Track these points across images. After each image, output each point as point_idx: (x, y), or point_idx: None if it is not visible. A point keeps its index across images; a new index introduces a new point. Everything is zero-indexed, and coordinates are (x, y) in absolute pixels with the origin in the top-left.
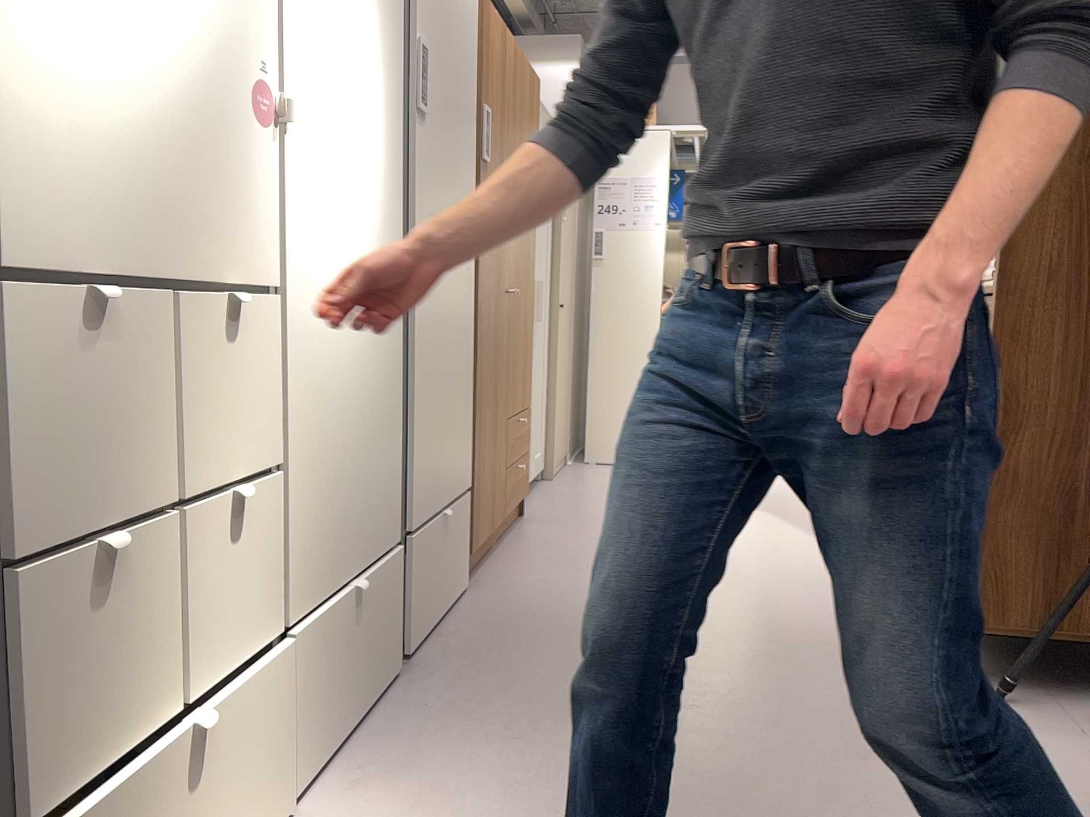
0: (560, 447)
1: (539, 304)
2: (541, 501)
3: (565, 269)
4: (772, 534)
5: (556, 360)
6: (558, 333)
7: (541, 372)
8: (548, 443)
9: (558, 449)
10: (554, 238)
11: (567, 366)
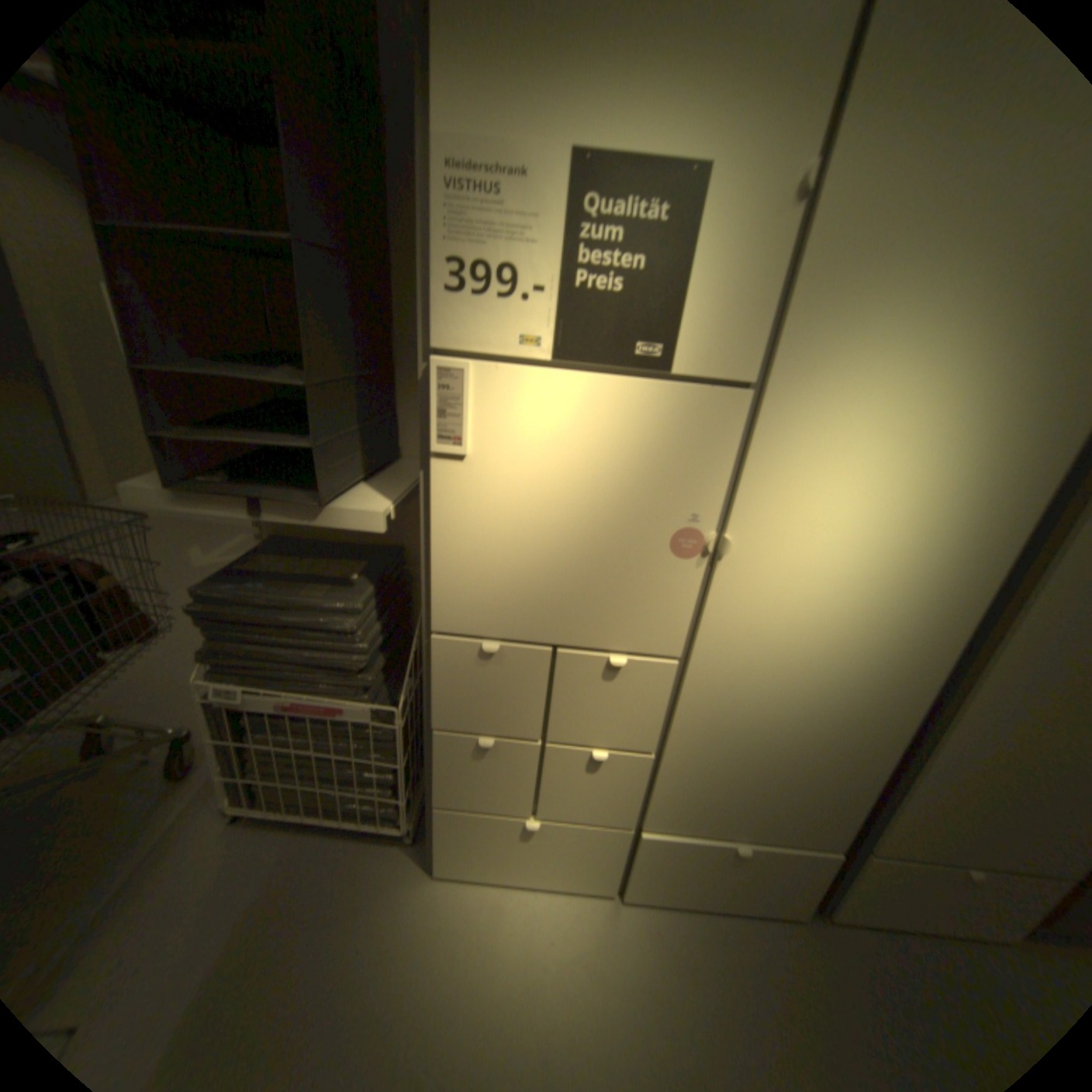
0: None
1: None
2: None
3: None
4: None
5: None
6: None
7: None
8: None
9: None
10: None
11: None
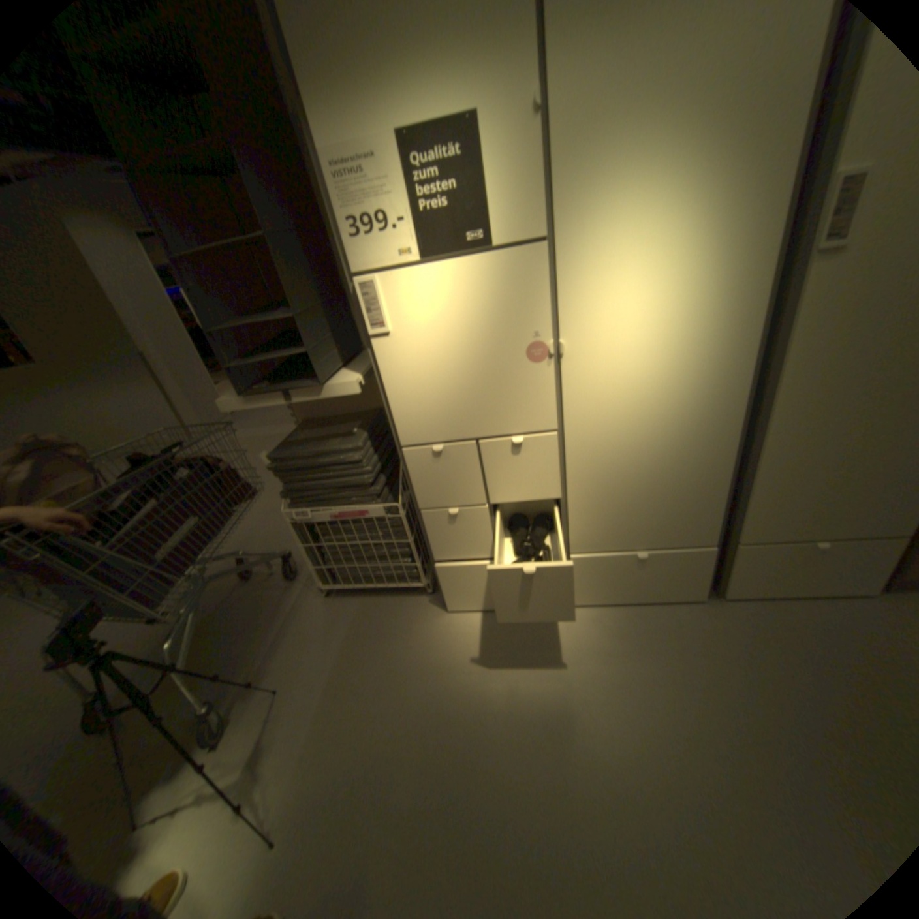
0: None
1: None
2: None
3: None
4: None
5: None
6: None
7: None
8: None
9: None
10: None
11: None
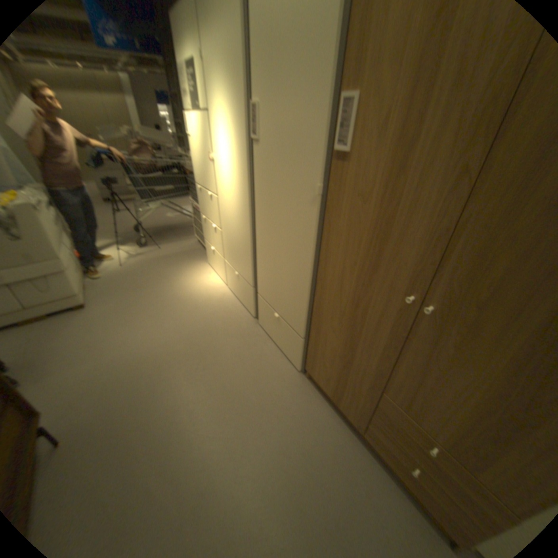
0: None
1: None
2: None
3: None
4: None
5: None
6: None
7: None
8: None
9: None
10: None
11: None
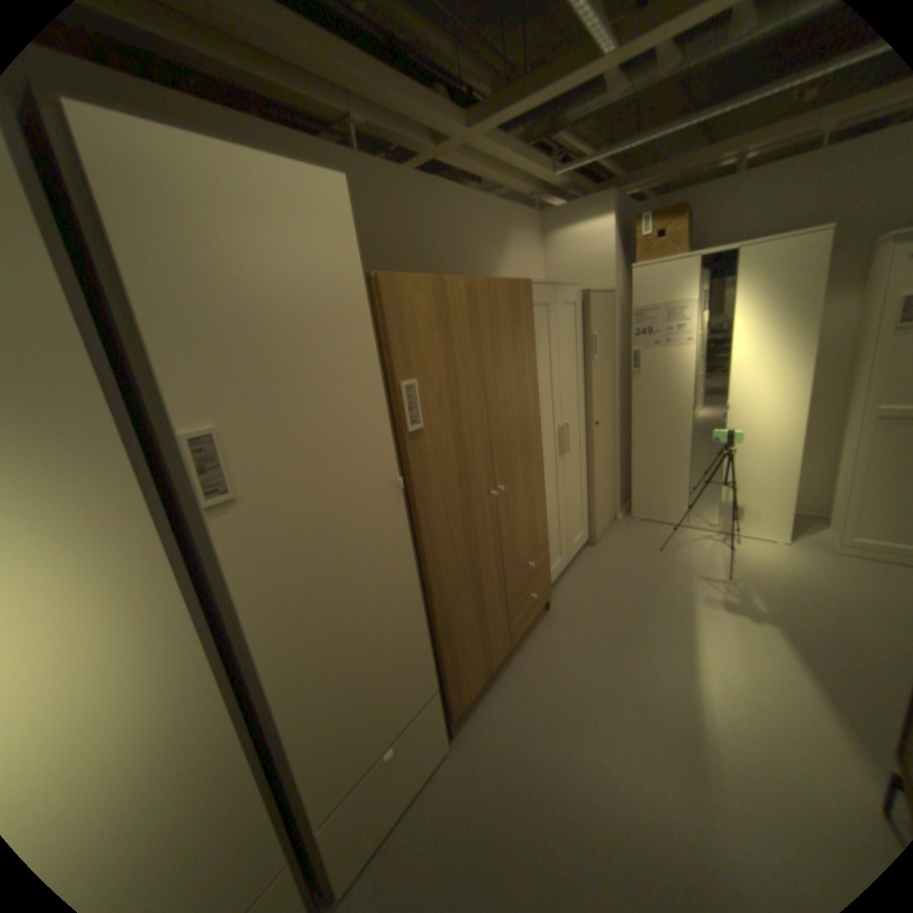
0: (604, 518)
1: (566, 441)
2: (574, 581)
3: (600, 394)
4: (775, 683)
5: (594, 466)
6: (593, 446)
7: (578, 480)
8: (591, 522)
9: (602, 521)
10: (586, 376)
11: (610, 458)
